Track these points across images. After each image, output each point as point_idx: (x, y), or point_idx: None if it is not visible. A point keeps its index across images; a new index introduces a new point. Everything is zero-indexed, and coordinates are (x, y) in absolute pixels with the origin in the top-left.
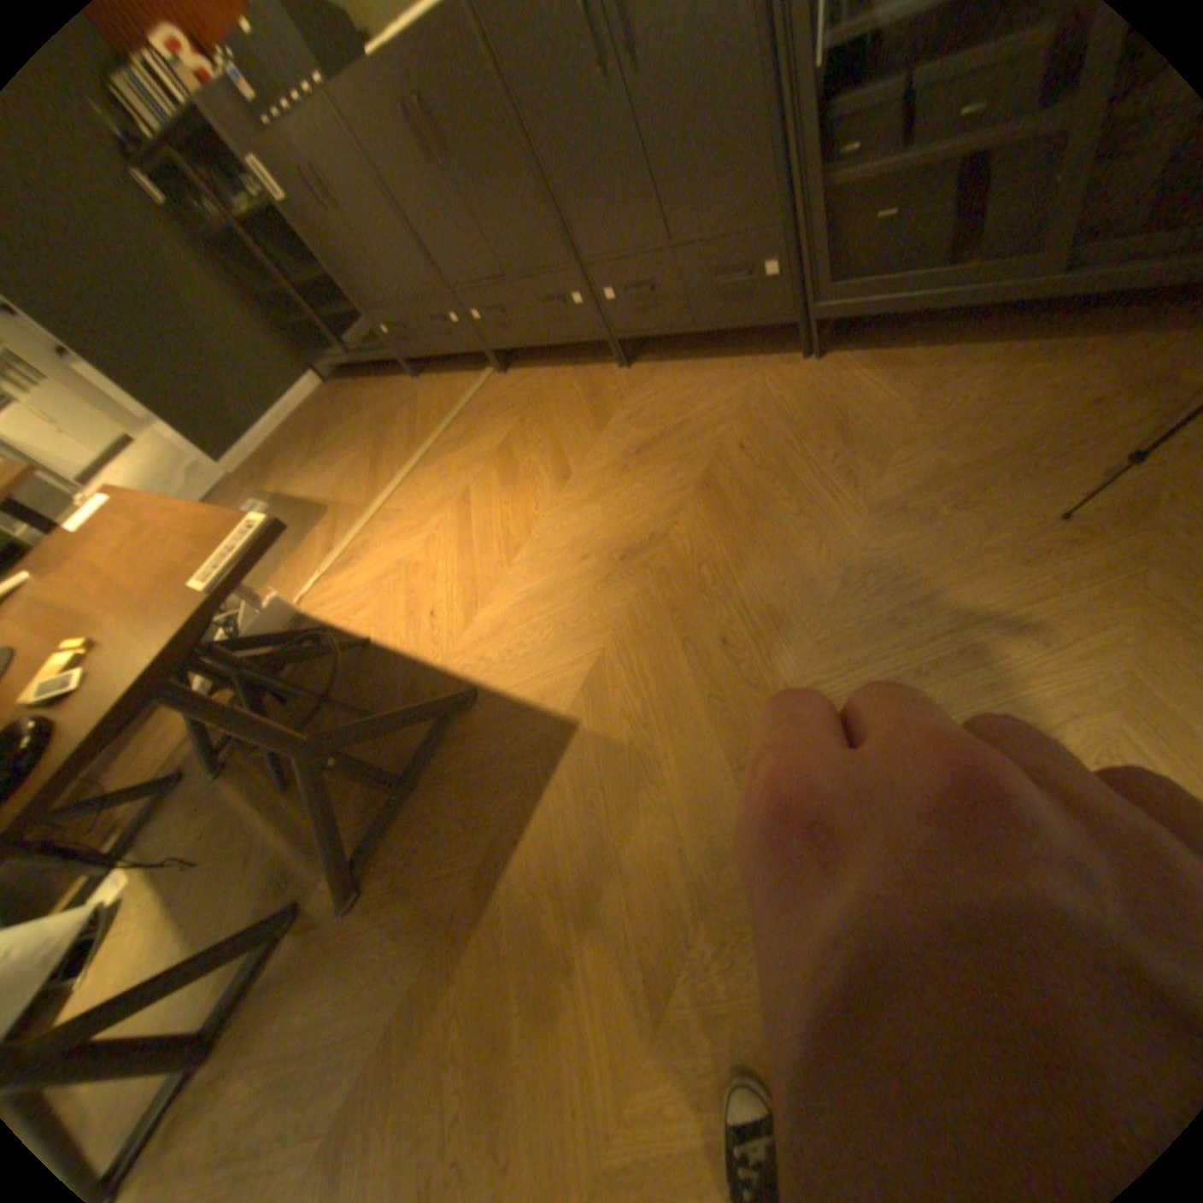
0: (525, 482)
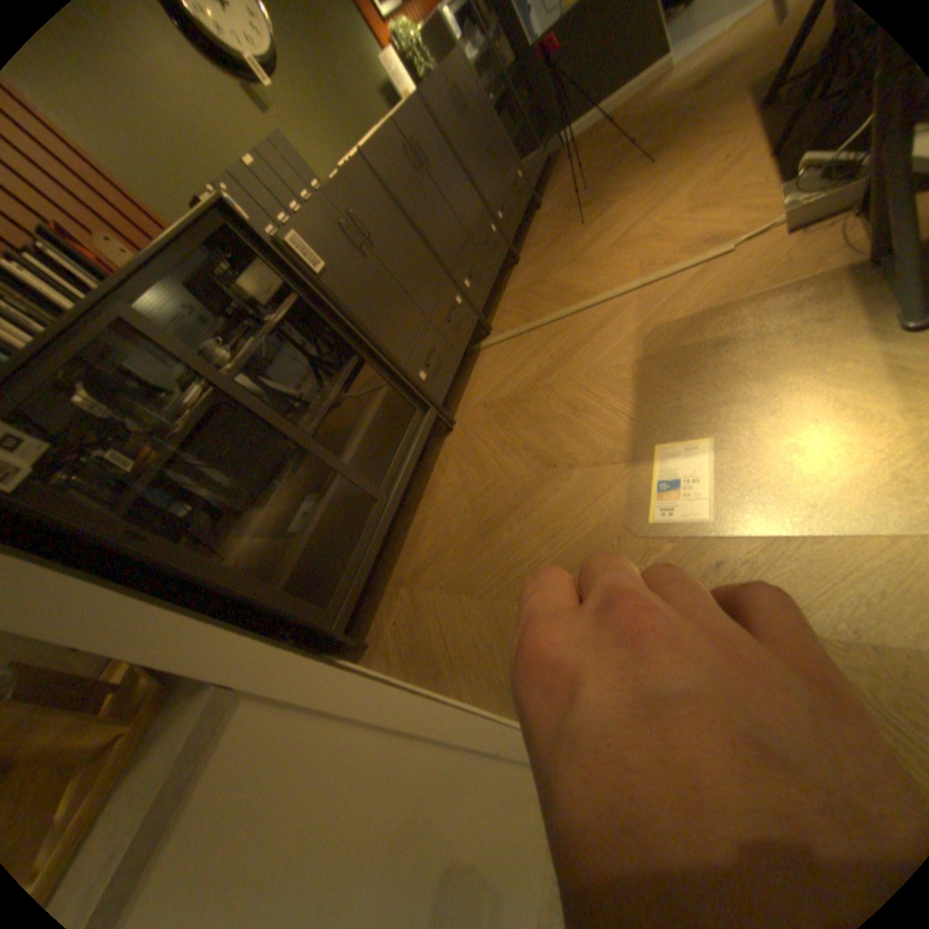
0: (608, 219)
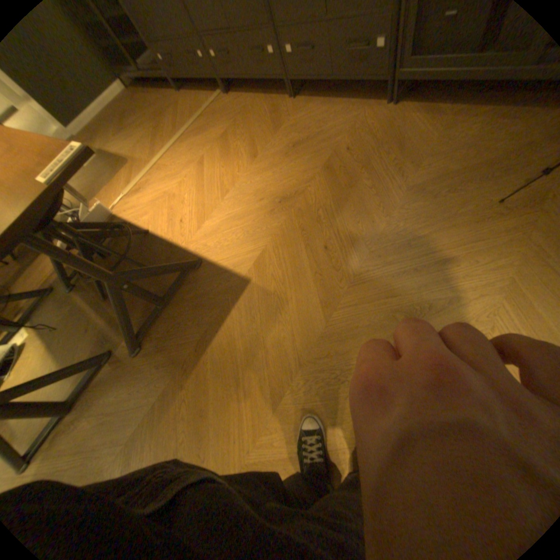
0: (233, 157)
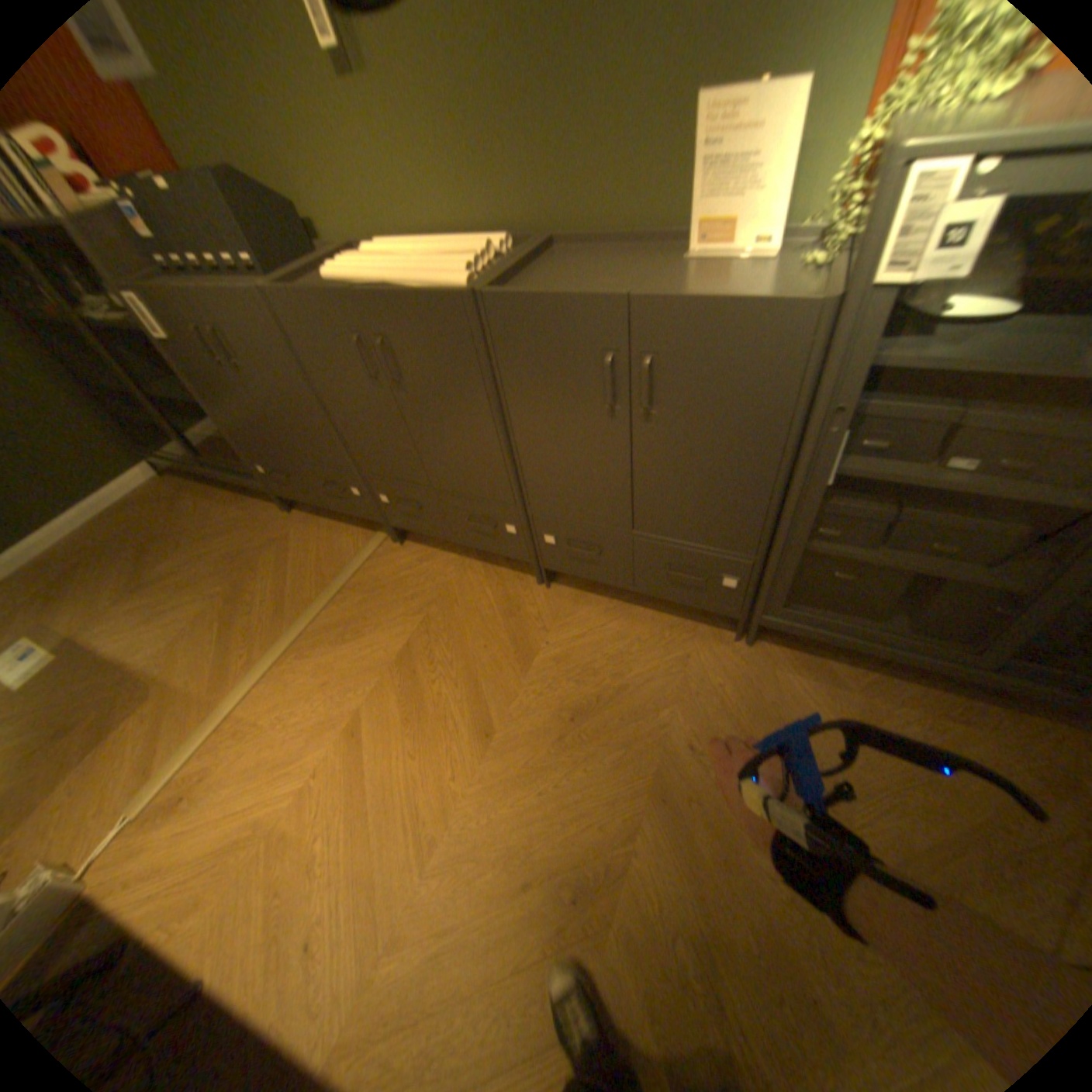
0: (434, 727)
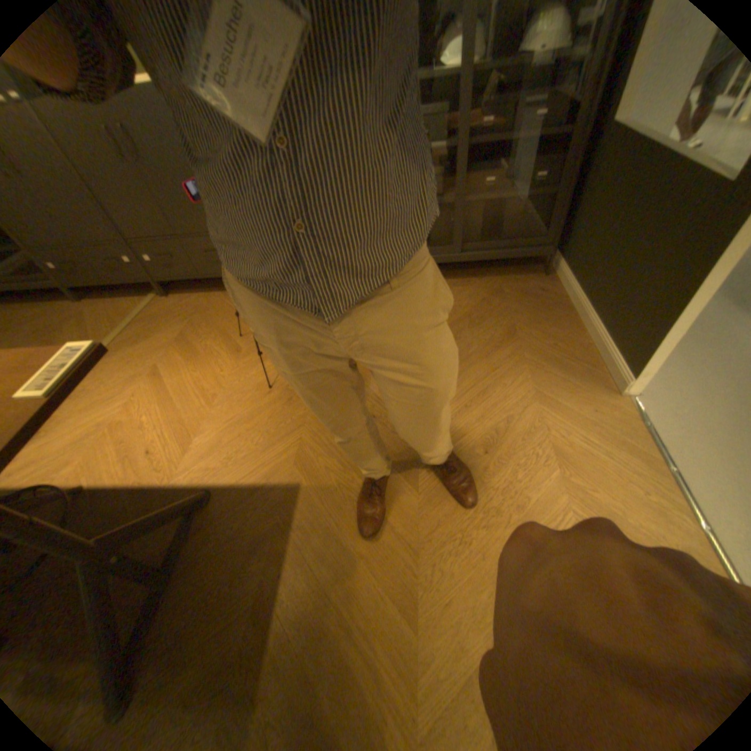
0: (207, 356)
